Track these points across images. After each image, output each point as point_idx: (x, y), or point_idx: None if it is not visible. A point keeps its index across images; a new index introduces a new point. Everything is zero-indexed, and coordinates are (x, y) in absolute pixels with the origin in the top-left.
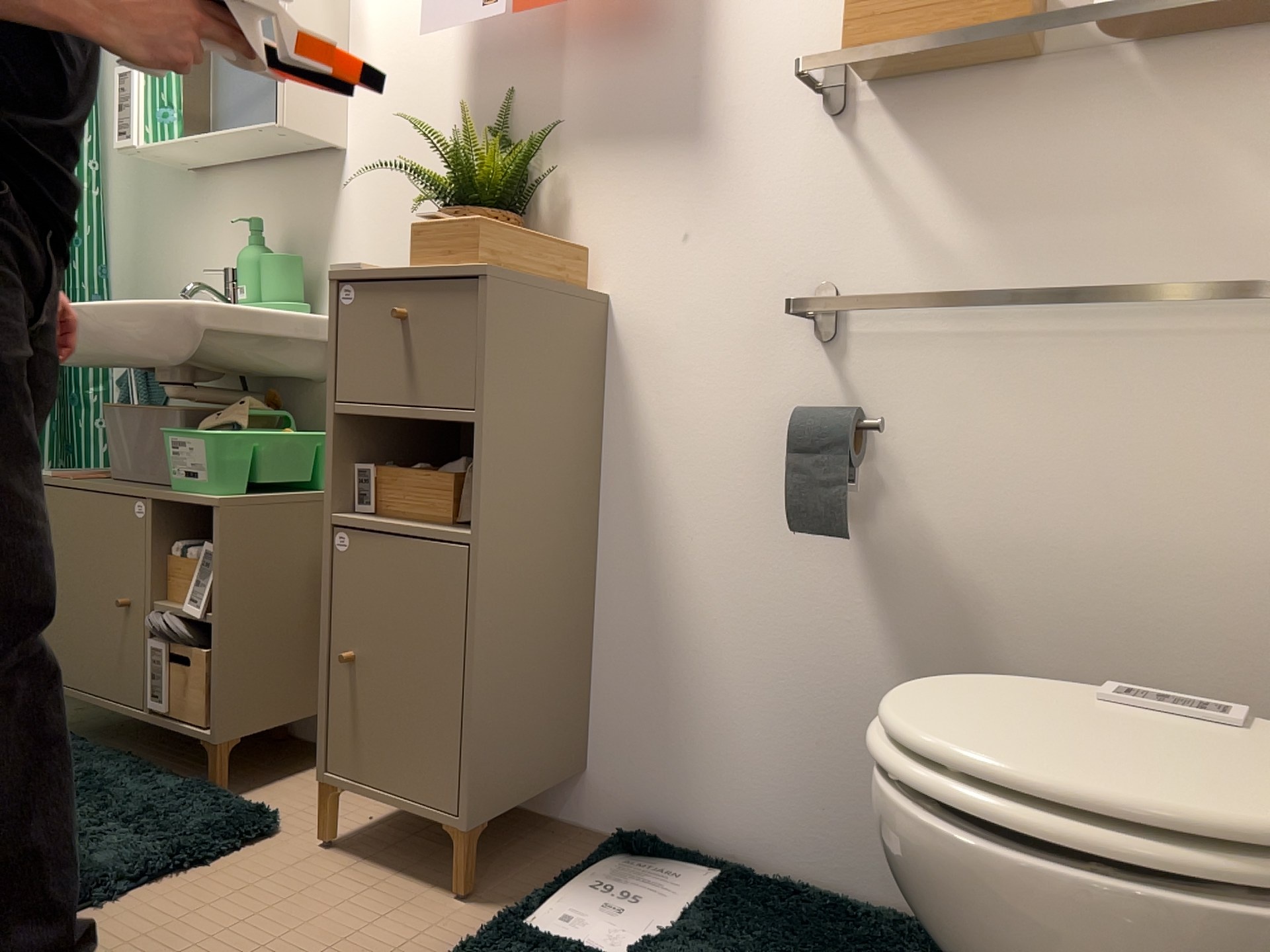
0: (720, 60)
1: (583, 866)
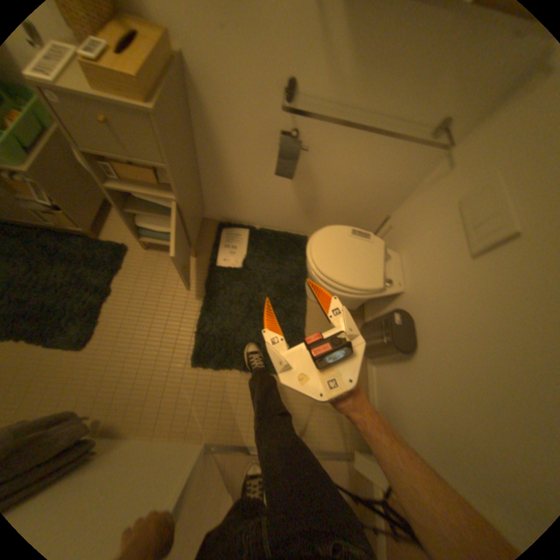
0: None
1: (219, 239)
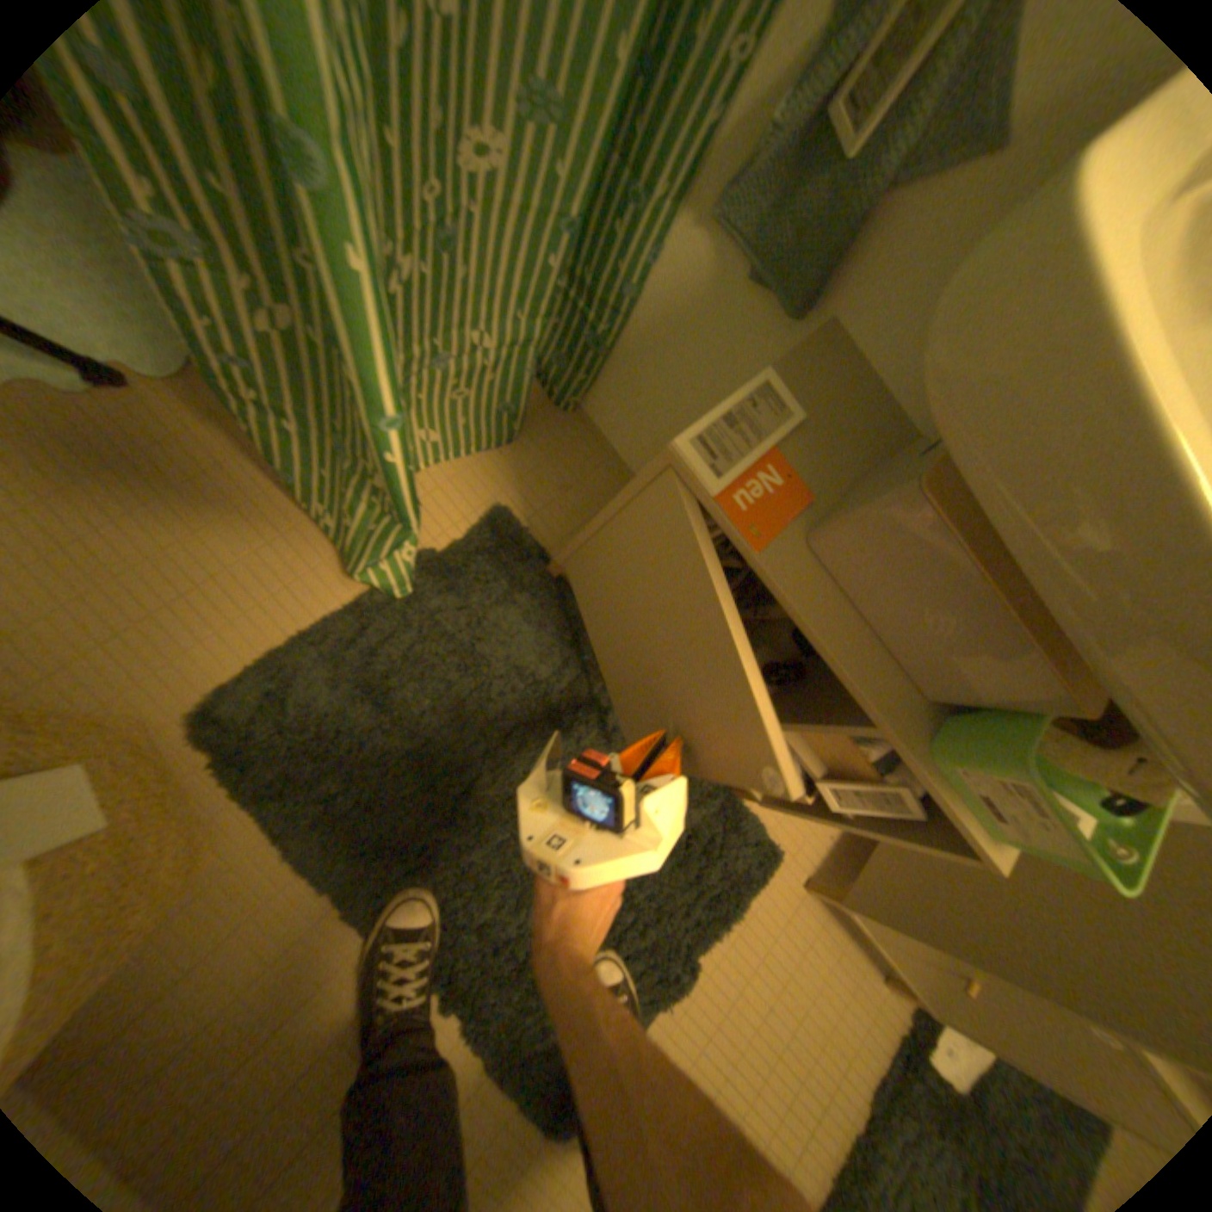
0: None
1: None
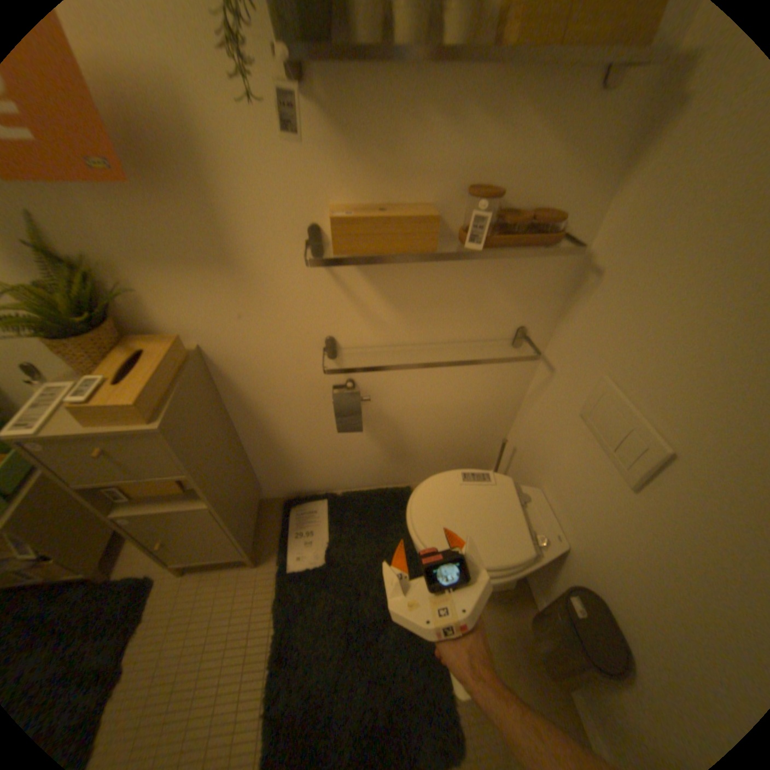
0: (227, 211)
1: (284, 527)
